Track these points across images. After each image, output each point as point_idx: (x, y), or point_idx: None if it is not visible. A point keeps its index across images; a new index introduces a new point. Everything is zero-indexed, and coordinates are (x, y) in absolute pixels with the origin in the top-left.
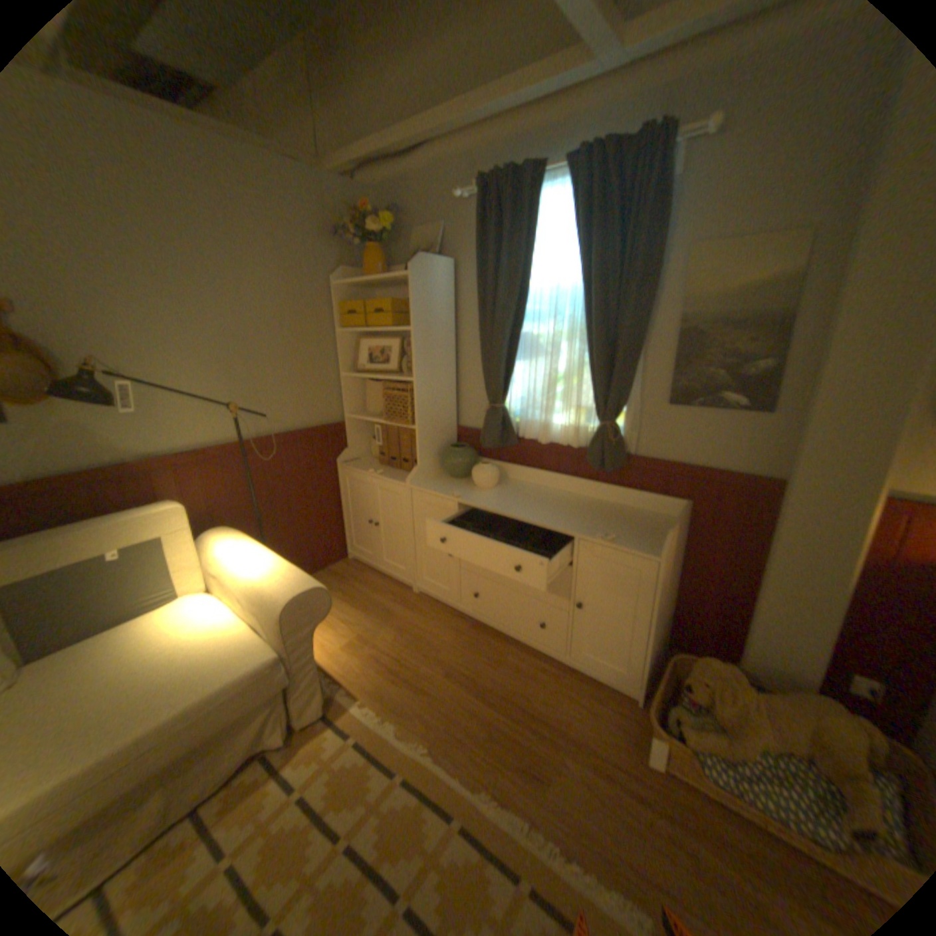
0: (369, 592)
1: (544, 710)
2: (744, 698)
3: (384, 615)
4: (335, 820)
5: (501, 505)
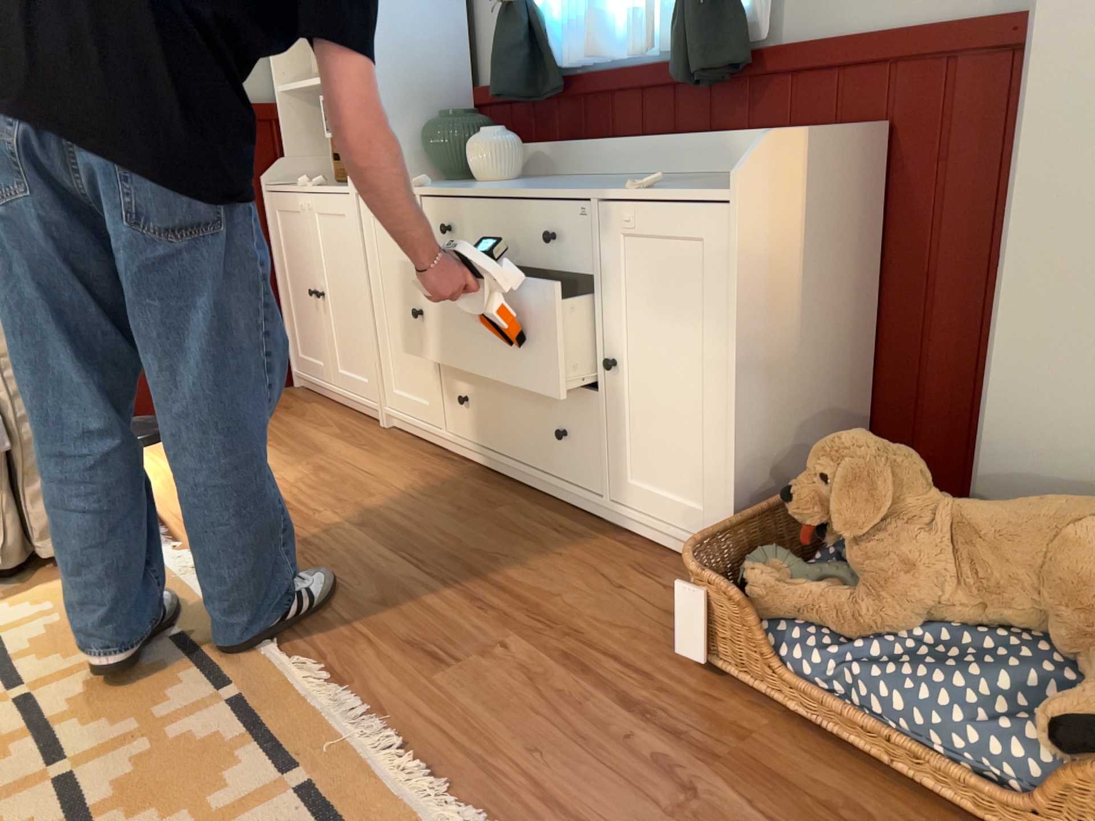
0: (299, 426)
1: (515, 576)
2: (896, 496)
3: (305, 452)
4: (31, 665)
5: (488, 187)
